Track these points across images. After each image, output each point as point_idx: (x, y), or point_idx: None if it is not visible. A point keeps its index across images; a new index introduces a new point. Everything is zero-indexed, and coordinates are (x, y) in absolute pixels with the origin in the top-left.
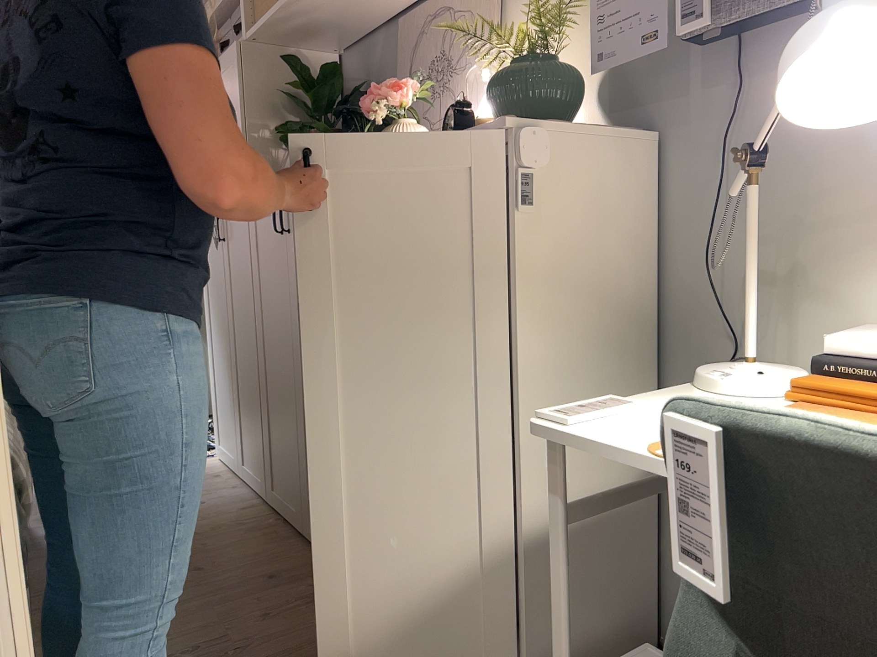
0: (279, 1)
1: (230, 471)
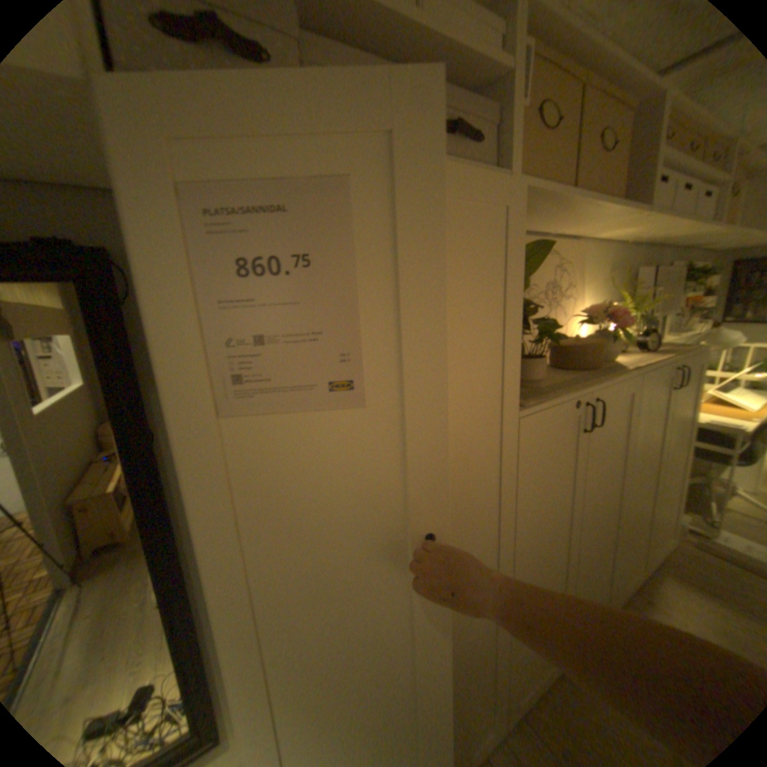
0: (575, 184)
1: None
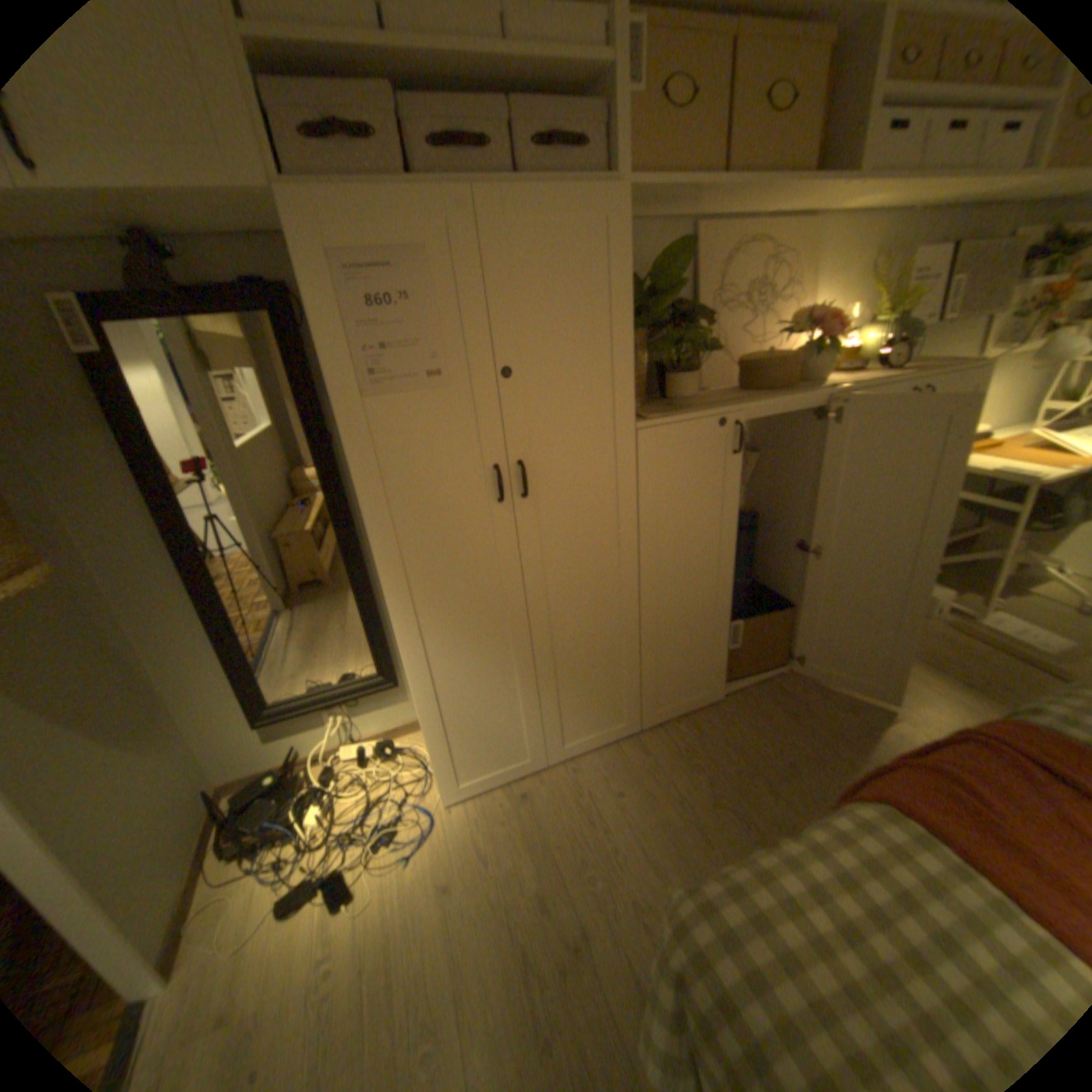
0: (724, 166)
1: (510, 783)
